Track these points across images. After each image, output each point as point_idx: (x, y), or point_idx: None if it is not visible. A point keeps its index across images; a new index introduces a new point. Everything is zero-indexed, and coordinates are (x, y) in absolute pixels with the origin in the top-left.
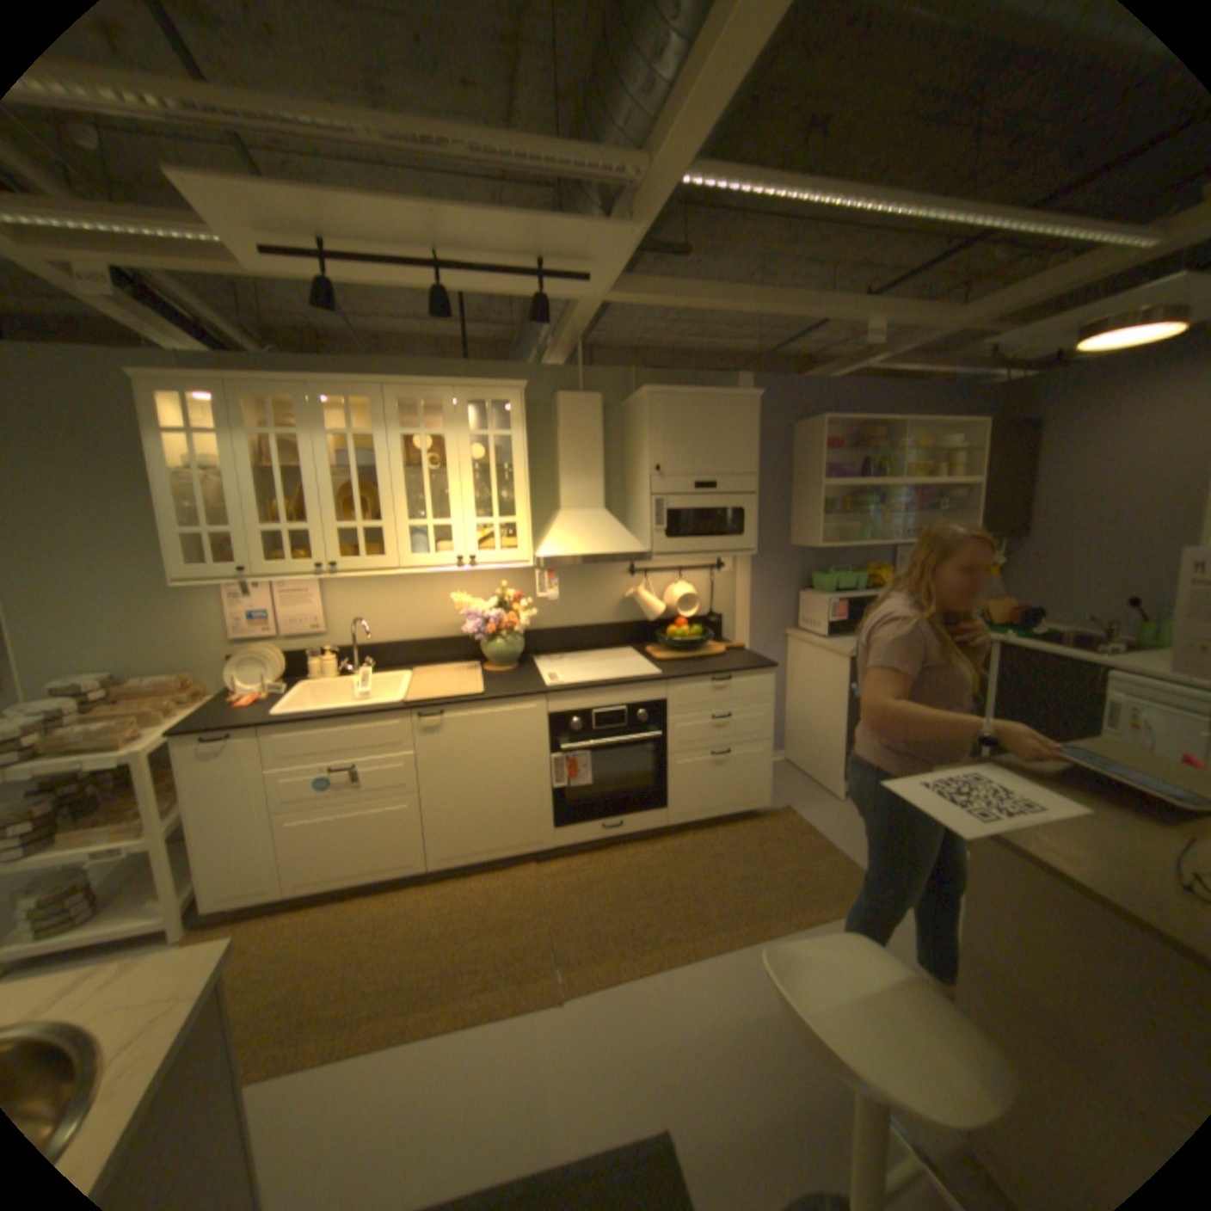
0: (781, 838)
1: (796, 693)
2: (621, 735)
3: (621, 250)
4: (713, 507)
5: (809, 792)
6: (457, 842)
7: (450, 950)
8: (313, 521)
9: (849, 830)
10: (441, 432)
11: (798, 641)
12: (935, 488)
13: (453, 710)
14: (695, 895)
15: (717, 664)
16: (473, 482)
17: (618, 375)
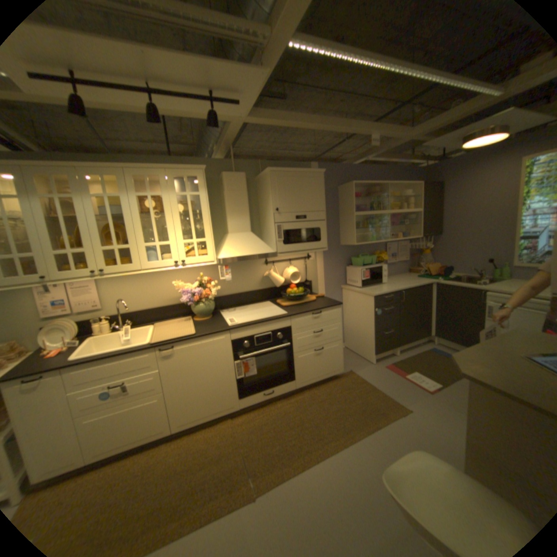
0: (350, 387)
1: (348, 315)
2: (269, 346)
3: (254, 90)
4: (305, 228)
5: (359, 362)
6: (187, 415)
7: (188, 478)
8: (87, 246)
9: (380, 378)
10: (160, 194)
11: (347, 290)
12: (400, 215)
13: (179, 344)
14: (314, 423)
15: (313, 305)
16: (180, 221)
17: (252, 164)
